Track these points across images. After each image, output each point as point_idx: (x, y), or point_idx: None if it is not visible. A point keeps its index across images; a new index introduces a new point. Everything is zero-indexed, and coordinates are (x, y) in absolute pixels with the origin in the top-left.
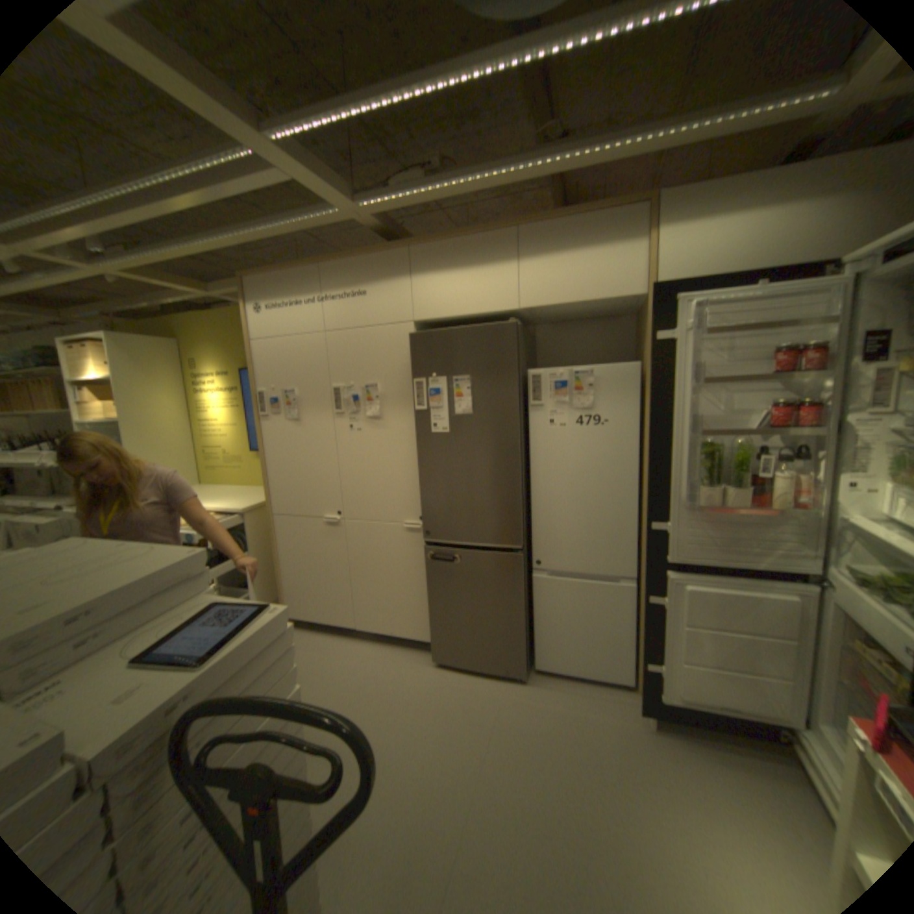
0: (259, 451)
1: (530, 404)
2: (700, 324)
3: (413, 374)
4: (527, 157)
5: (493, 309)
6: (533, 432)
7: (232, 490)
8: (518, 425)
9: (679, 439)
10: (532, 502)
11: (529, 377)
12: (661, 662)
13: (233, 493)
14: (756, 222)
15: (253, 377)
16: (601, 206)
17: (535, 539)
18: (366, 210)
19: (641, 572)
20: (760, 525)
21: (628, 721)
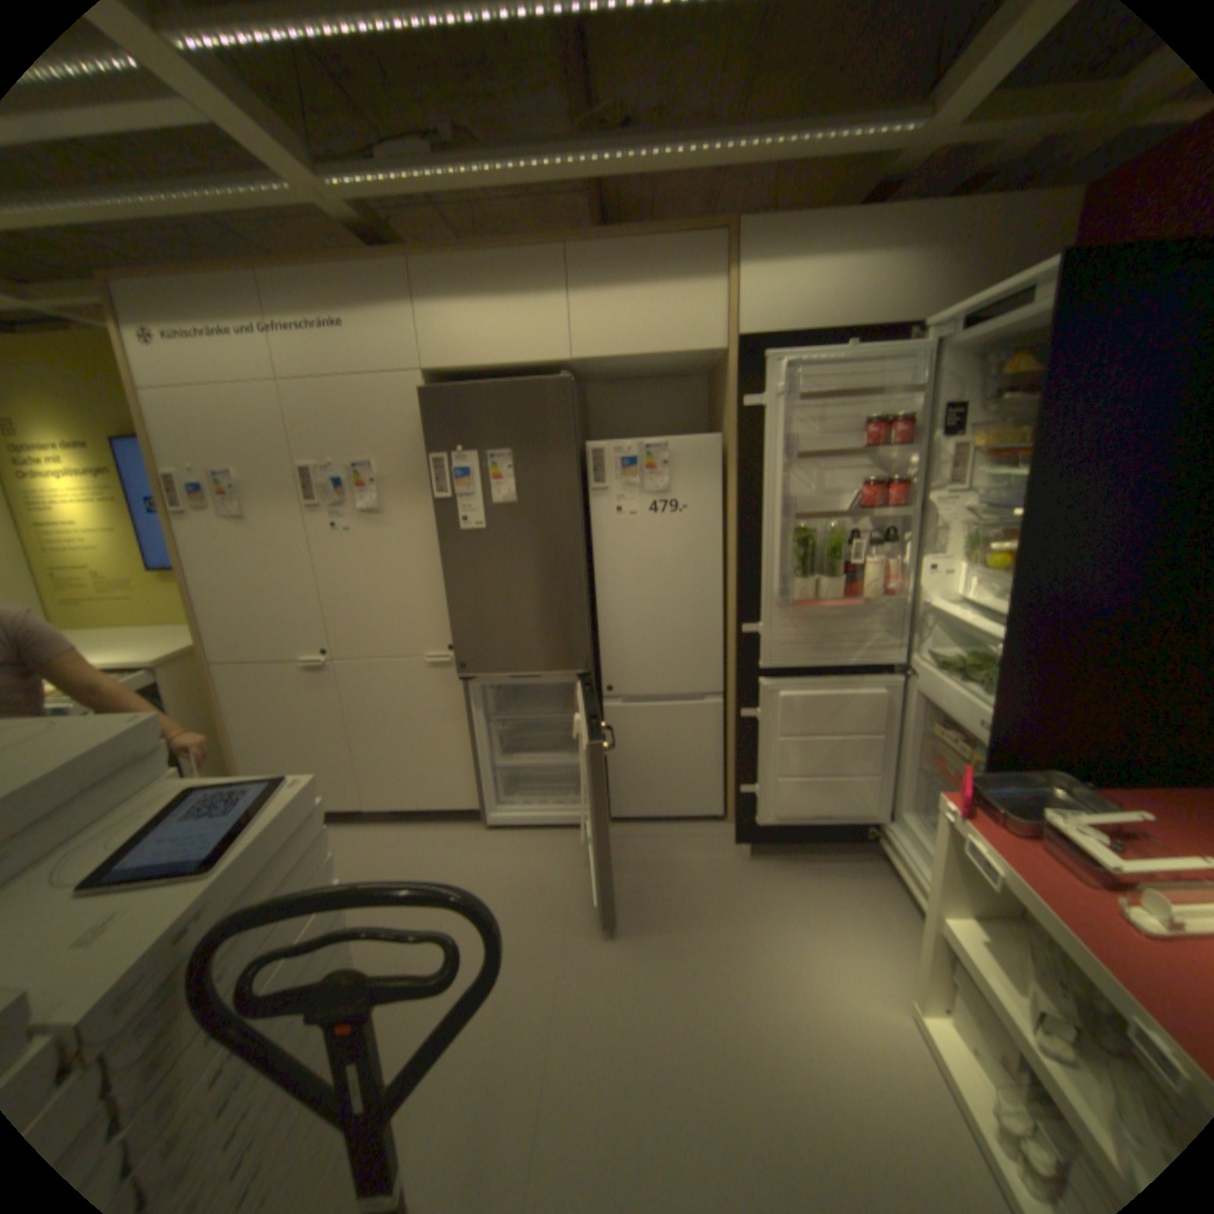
0: (174, 569)
1: (590, 487)
2: (791, 389)
3: (425, 446)
4: (579, 147)
5: (536, 357)
6: (597, 524)
7: (119, 634)
8: (578, 516)
9: (770, 525)
10: (598, 613)
11: (587, 452)
12: (754, 780)
13: (124, 639)
14: (842, 271)
15: (150, 450)
16: (671, 229)
17: (603, 660)
18: (336, 192)
19: (727, 685)
20: (850, 617)
21: (720, 853)
